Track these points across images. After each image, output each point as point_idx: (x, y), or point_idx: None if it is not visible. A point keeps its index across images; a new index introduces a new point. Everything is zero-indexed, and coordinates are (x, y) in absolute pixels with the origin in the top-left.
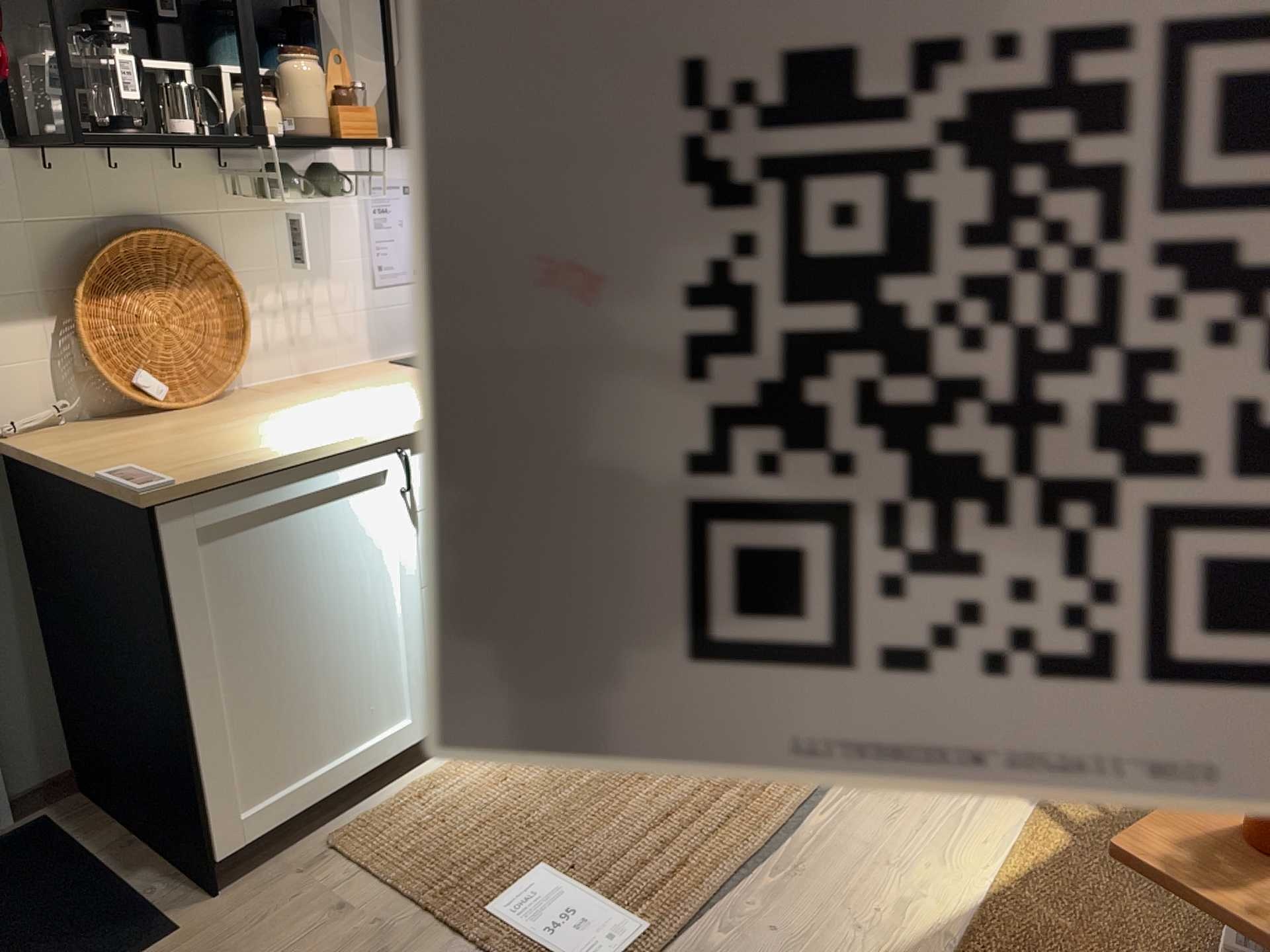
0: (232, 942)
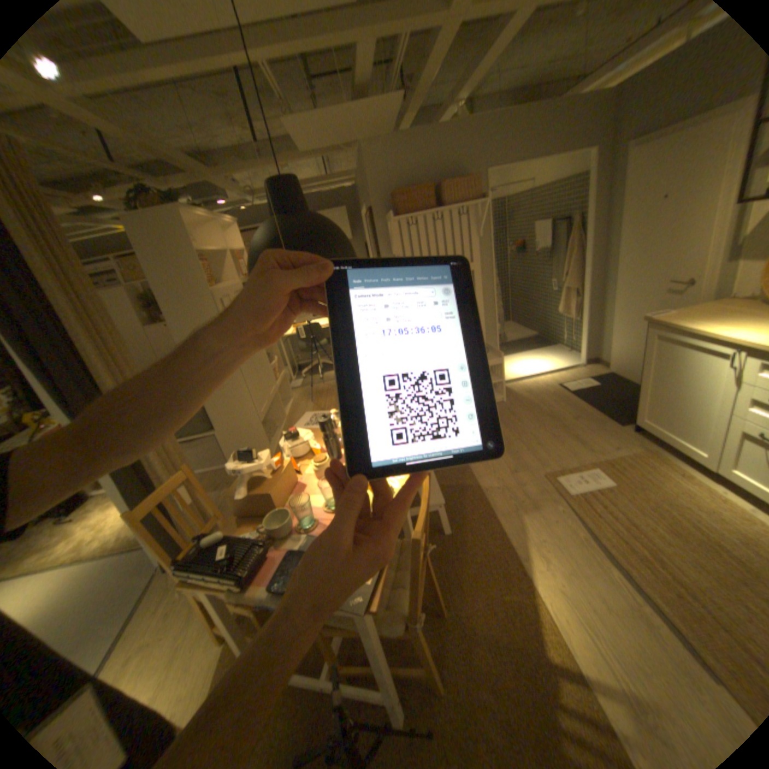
0: (613, 432)
